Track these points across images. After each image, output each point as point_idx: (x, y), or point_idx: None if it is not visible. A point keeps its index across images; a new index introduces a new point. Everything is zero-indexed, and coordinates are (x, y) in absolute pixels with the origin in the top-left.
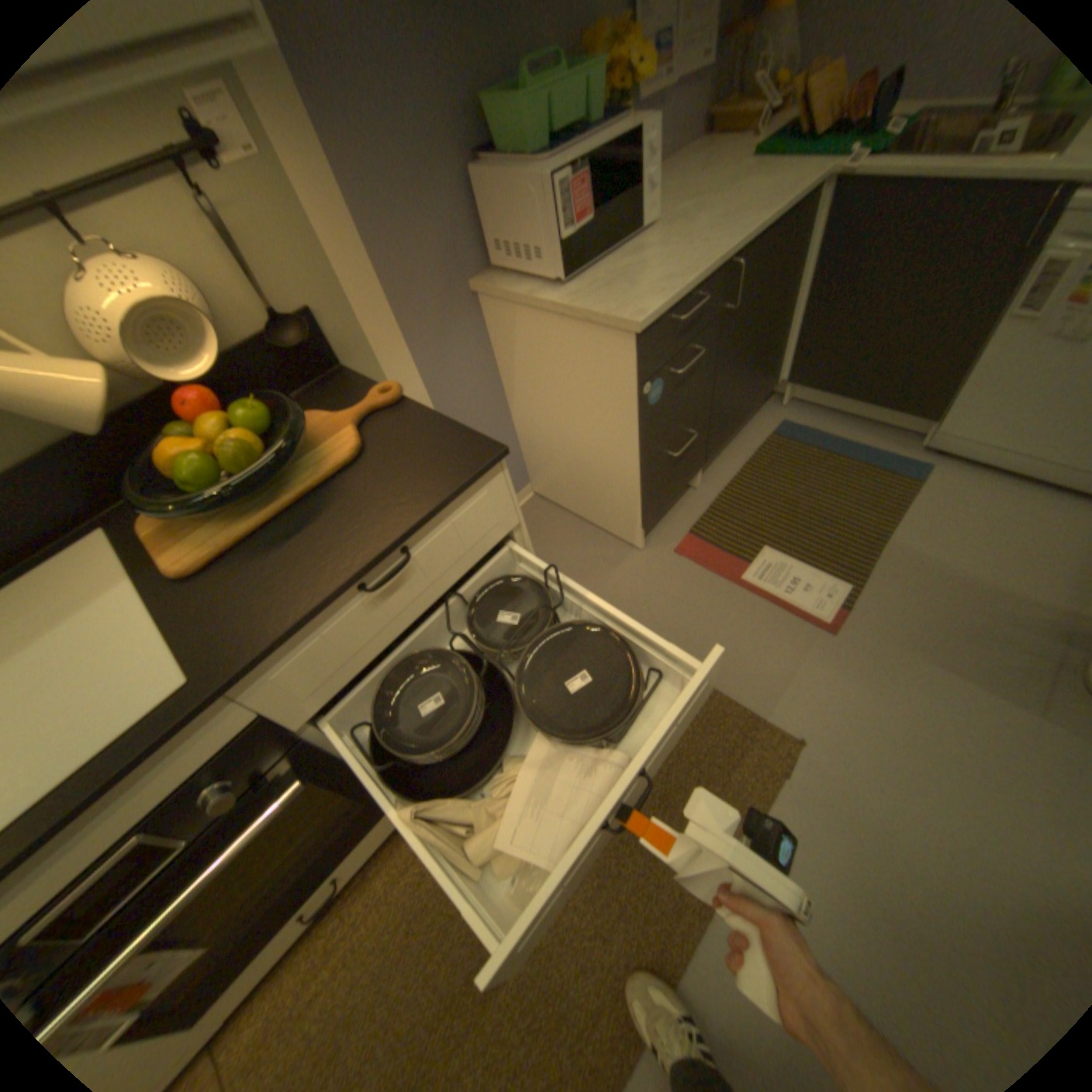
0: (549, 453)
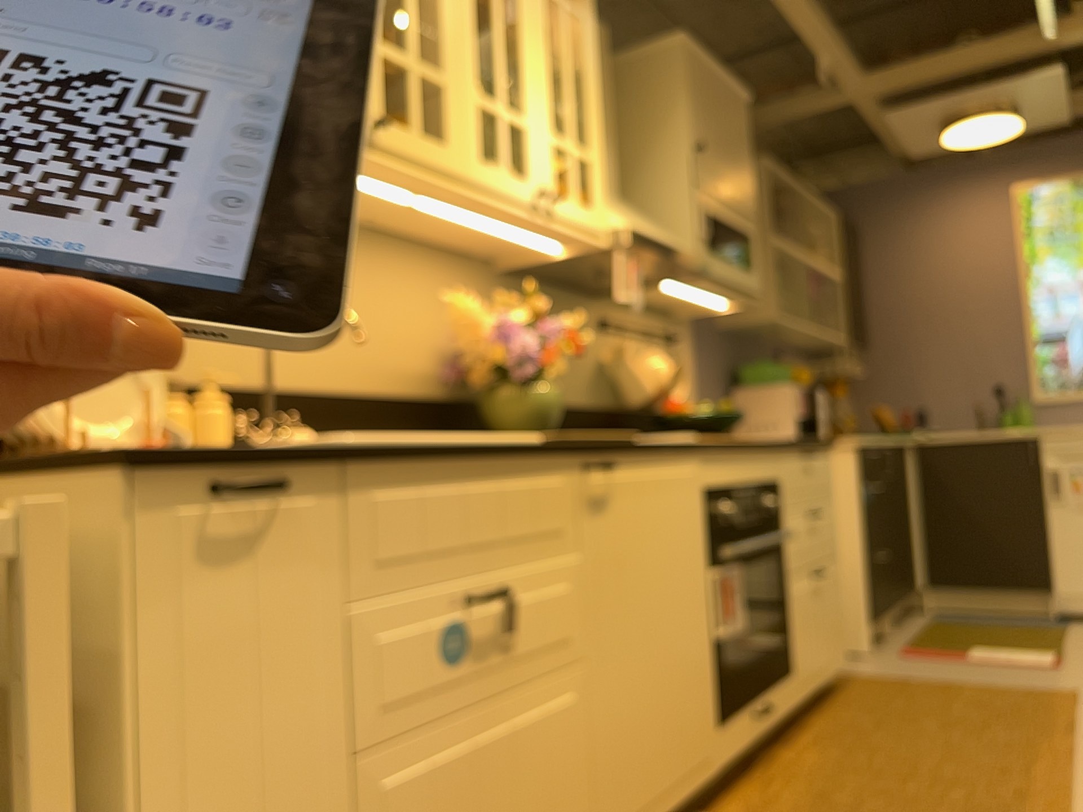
0: None
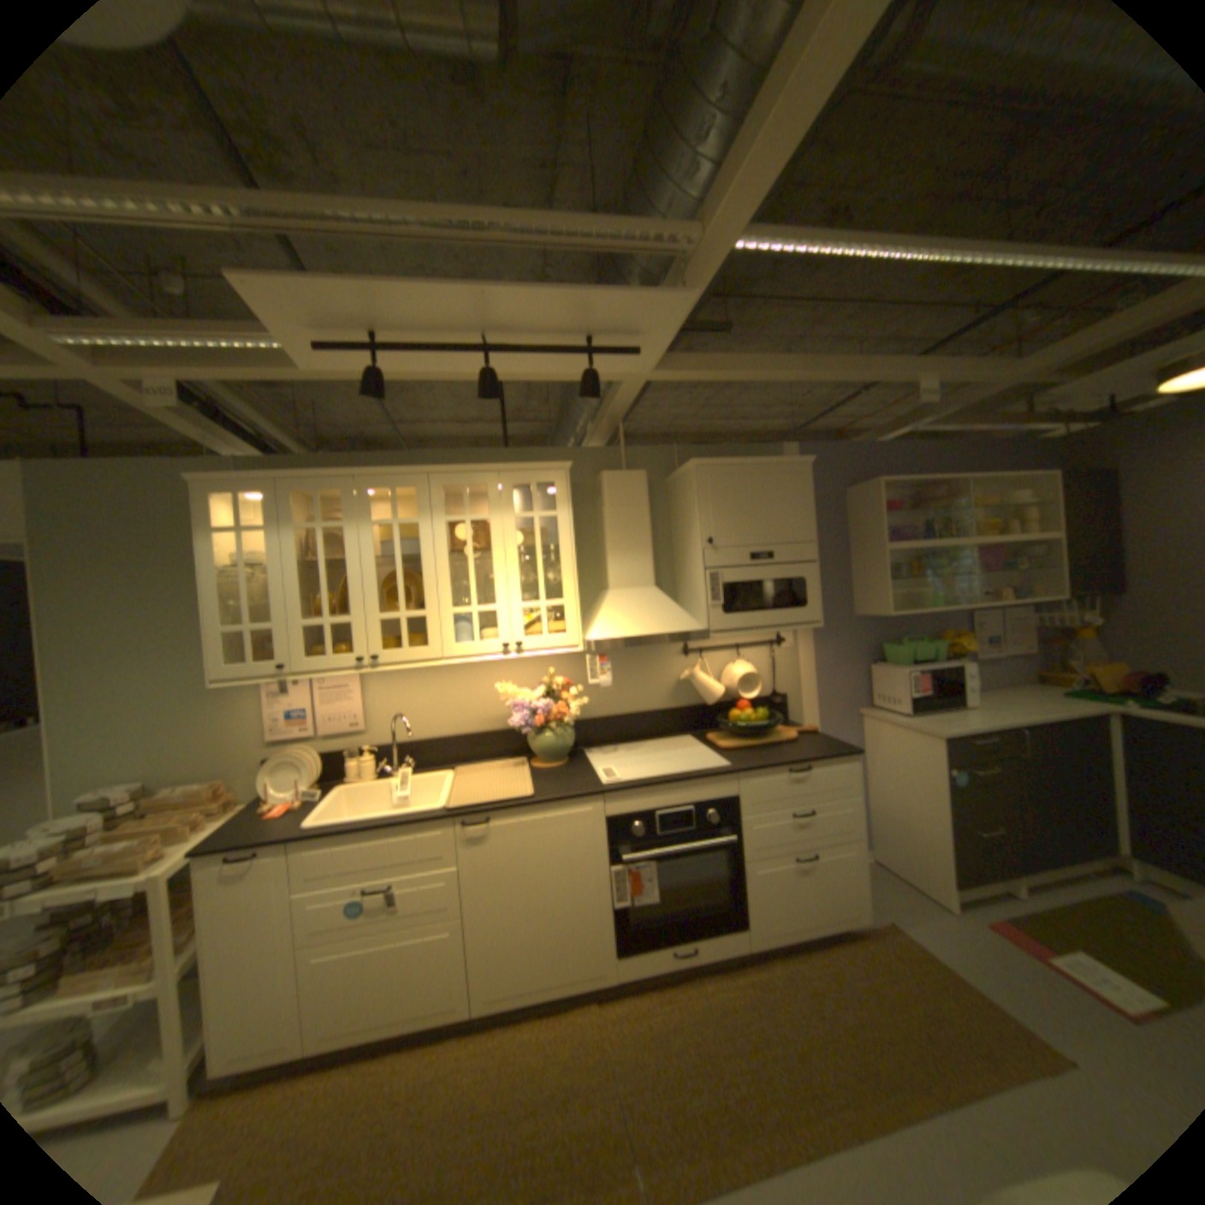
0: (891, 821)
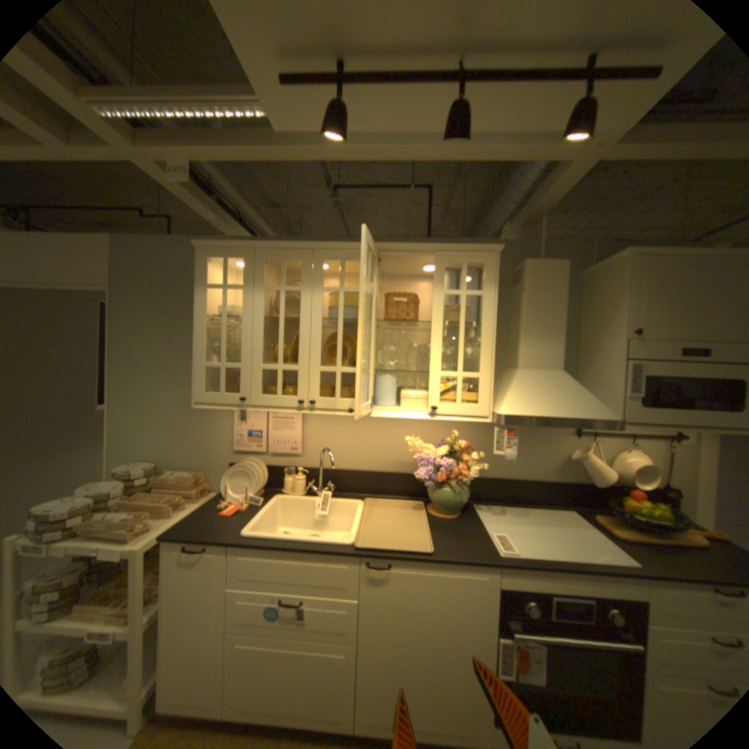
0: None
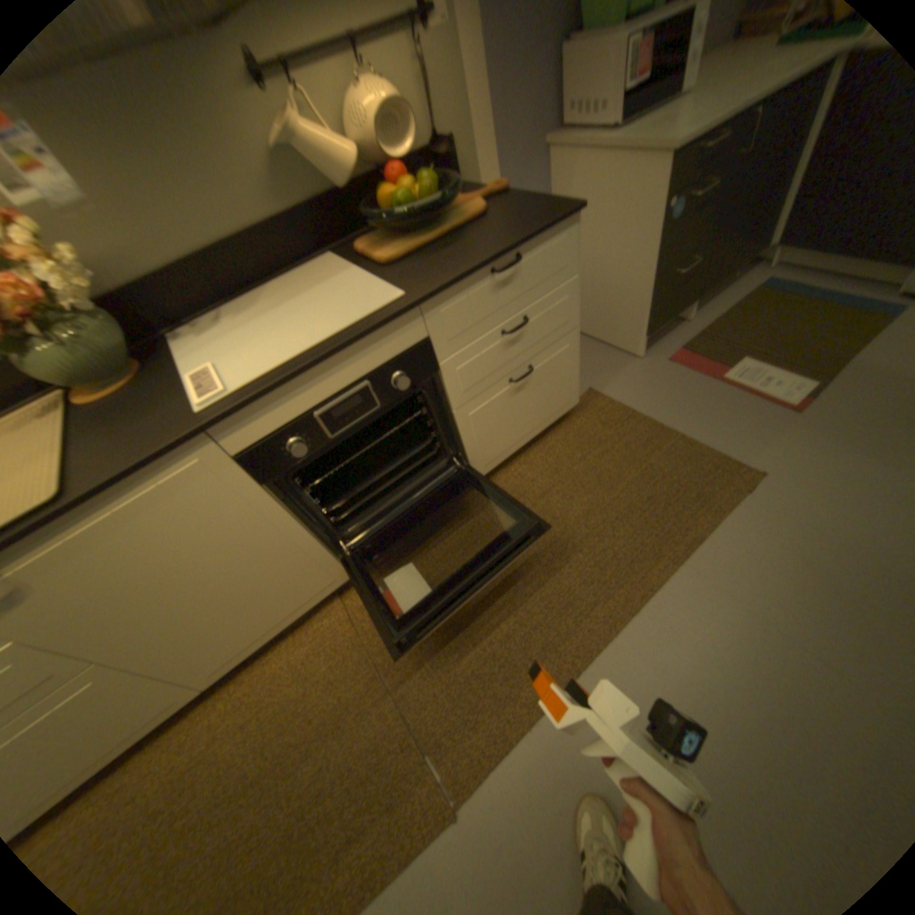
0: None
